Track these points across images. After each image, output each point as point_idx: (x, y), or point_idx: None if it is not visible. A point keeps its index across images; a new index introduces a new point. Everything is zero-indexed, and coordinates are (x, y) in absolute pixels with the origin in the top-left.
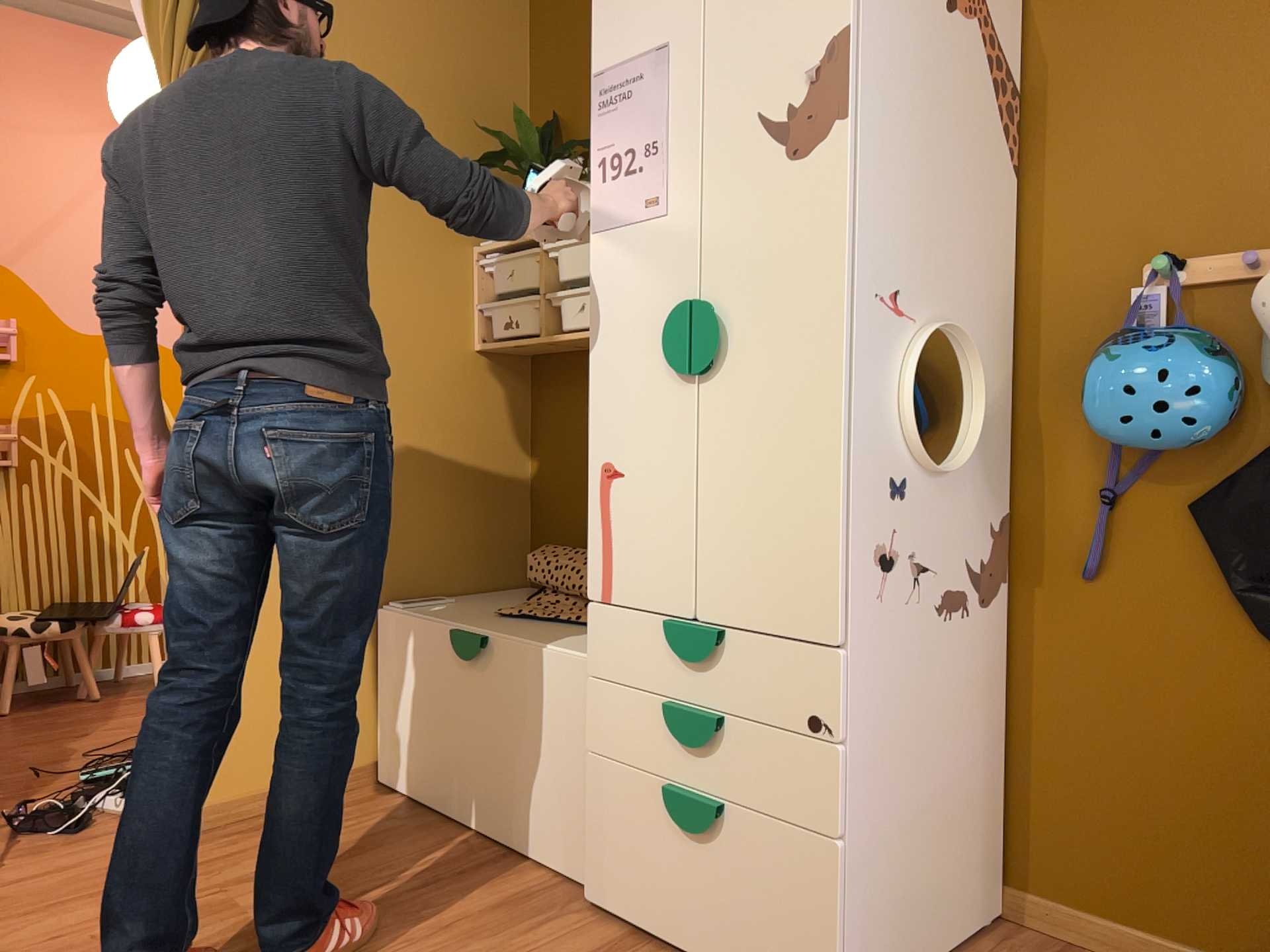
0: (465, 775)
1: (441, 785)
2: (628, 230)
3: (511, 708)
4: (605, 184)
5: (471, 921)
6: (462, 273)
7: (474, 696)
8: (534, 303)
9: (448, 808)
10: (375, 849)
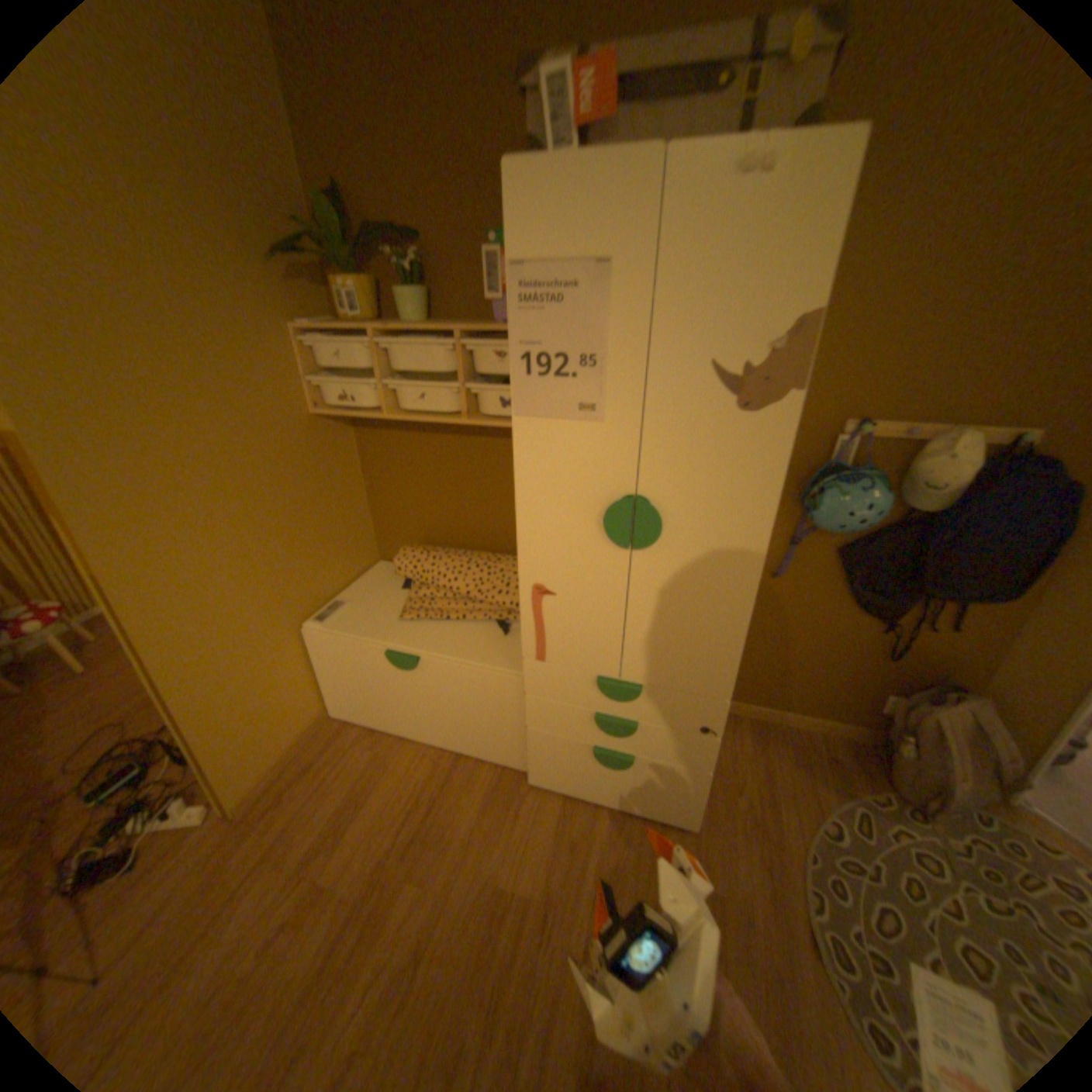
0: (412, 720)
1: (391, 723)
2: (558, 425)
3: (448, 693)
4: (529, 377)
5: (477, 829)
6: (284, 350)
7: (413, 684)
8: (369, 385)
9: (400, 733)
10: (375, 786)
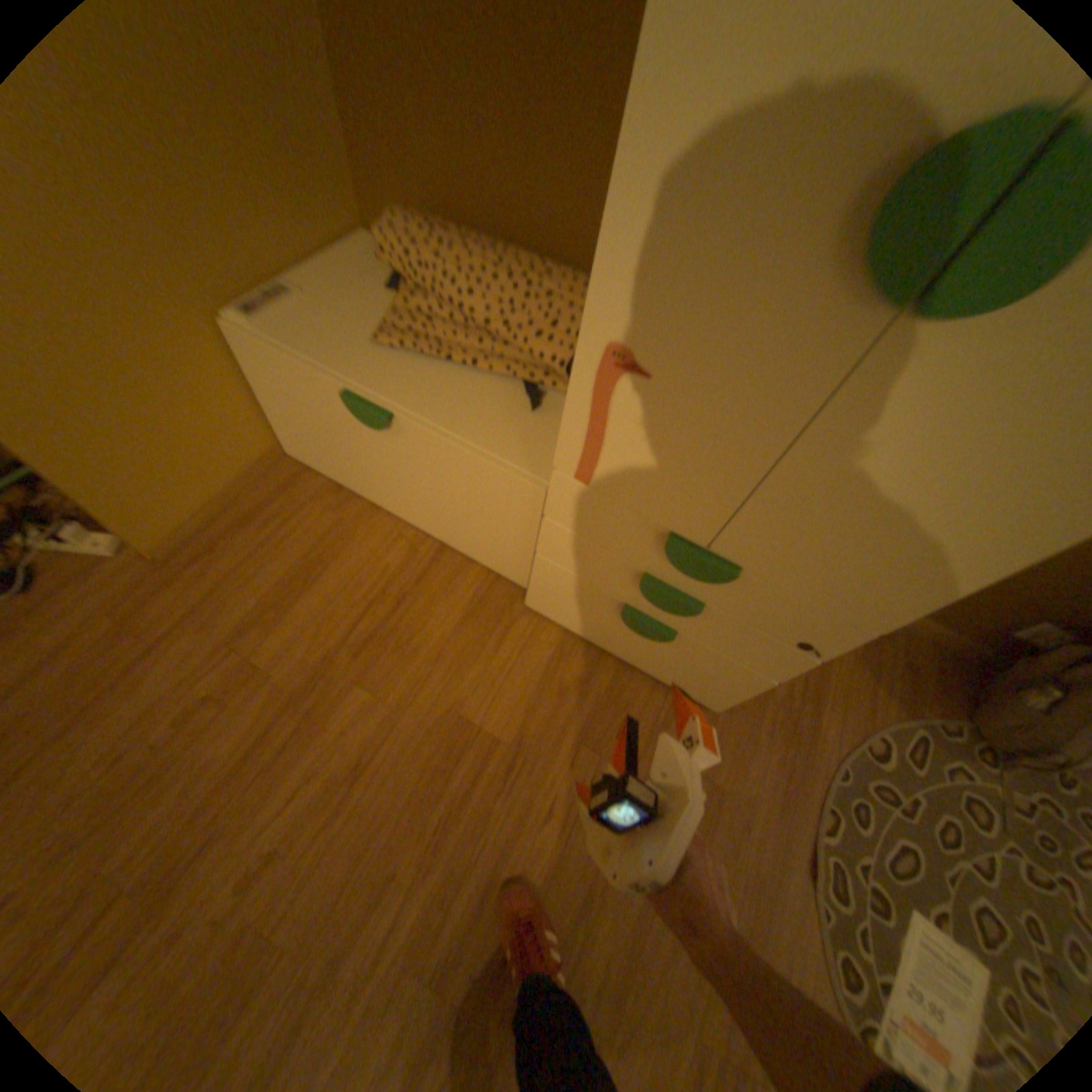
0: (388, 492)
1: (362, 486)
2: None
3: (435, 476)
4: None
5: (452, 643)
6: None
7: (387, 450)
8: None
9: (374, 501)
10: (335, 560)
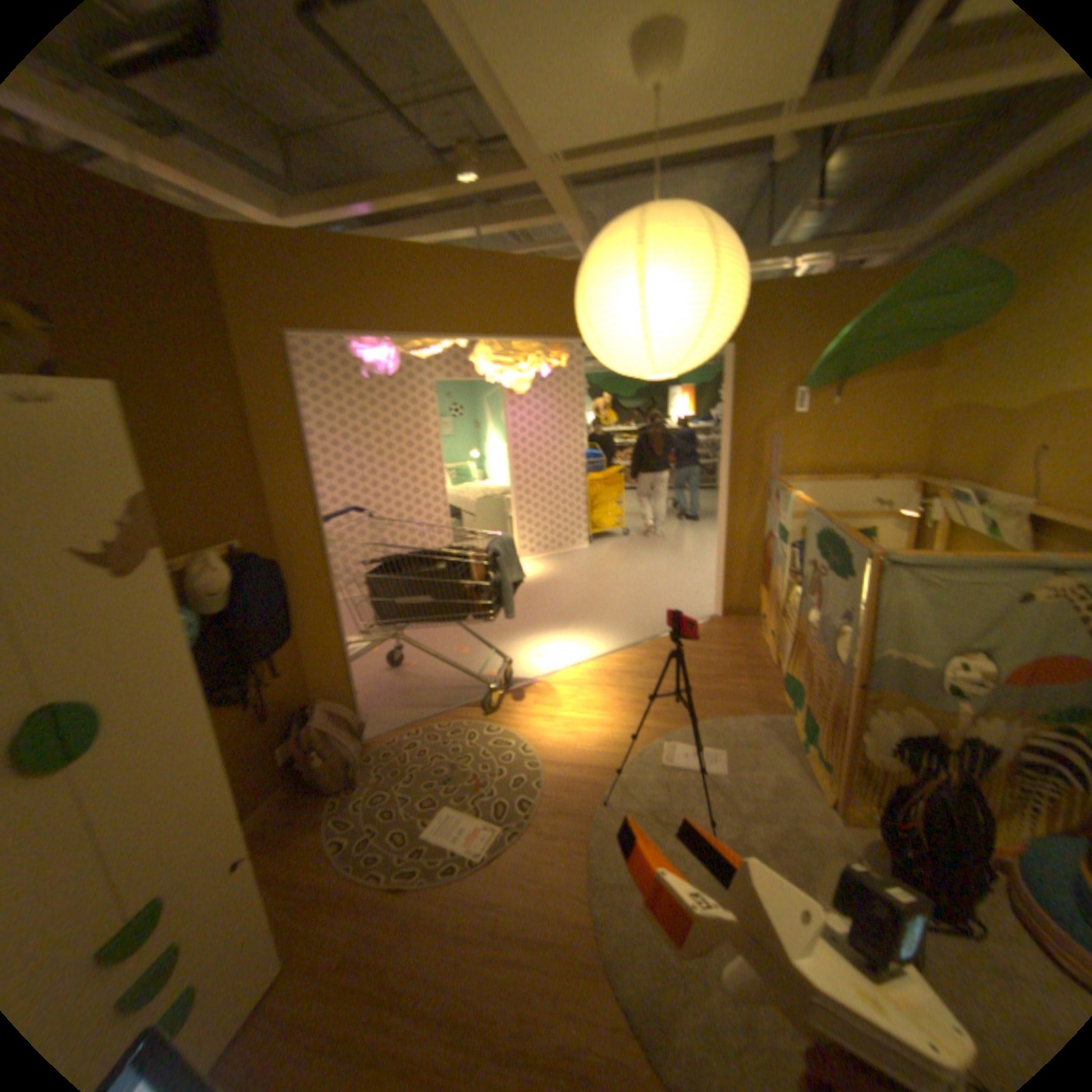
0: None
1: None
2: None
3: None
4: None
5: None
6: None
7: None
8: None
9: None
10: None
